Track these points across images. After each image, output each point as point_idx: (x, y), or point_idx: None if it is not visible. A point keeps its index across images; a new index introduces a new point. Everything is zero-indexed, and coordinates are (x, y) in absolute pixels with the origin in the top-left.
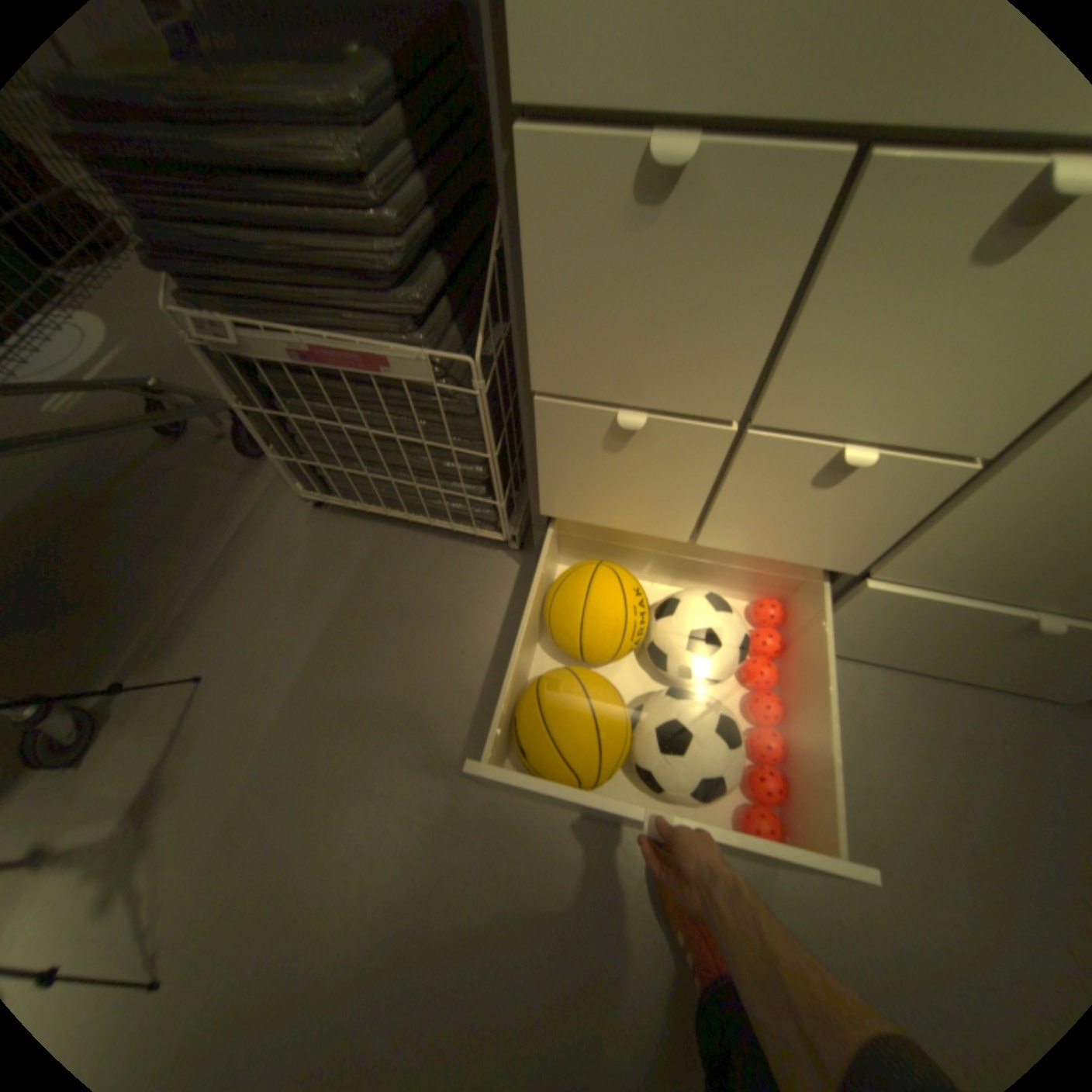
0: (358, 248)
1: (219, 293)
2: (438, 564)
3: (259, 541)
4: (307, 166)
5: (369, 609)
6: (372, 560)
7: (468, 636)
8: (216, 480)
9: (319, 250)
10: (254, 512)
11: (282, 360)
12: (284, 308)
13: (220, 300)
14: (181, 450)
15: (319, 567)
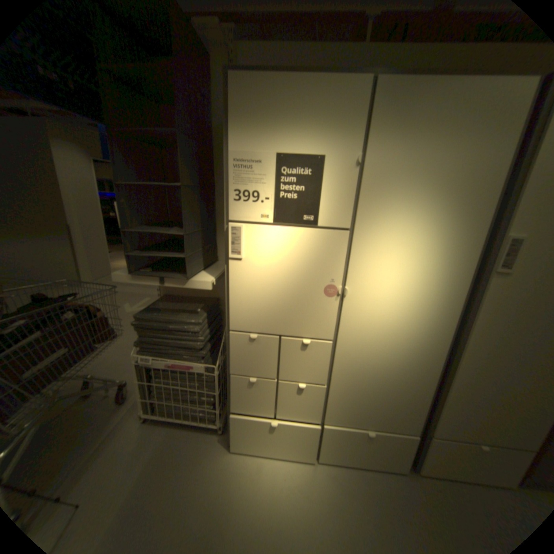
0: (193, 344)
1: (149, 352)
2: (189, 444)
3: (114, 440)
4: (187, 331)
5: (158, 466)
6: (162, 444)
7: (199, 474)
8: (99, 415)
9: (183, 344)
10: (114, 427)
11: (160, 368)
12: (167, 356)
13: (150, 354)
14: (86, 403)
15: (139, 449)
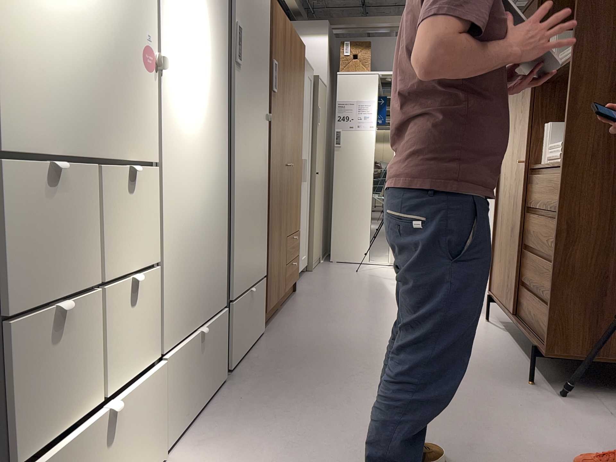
0: None
1: None
2: None
3: None
4: None
5: None
6: None
7: None
8: None
9: None
10: None
11: None
12: None
13: None
14: None
15: None
